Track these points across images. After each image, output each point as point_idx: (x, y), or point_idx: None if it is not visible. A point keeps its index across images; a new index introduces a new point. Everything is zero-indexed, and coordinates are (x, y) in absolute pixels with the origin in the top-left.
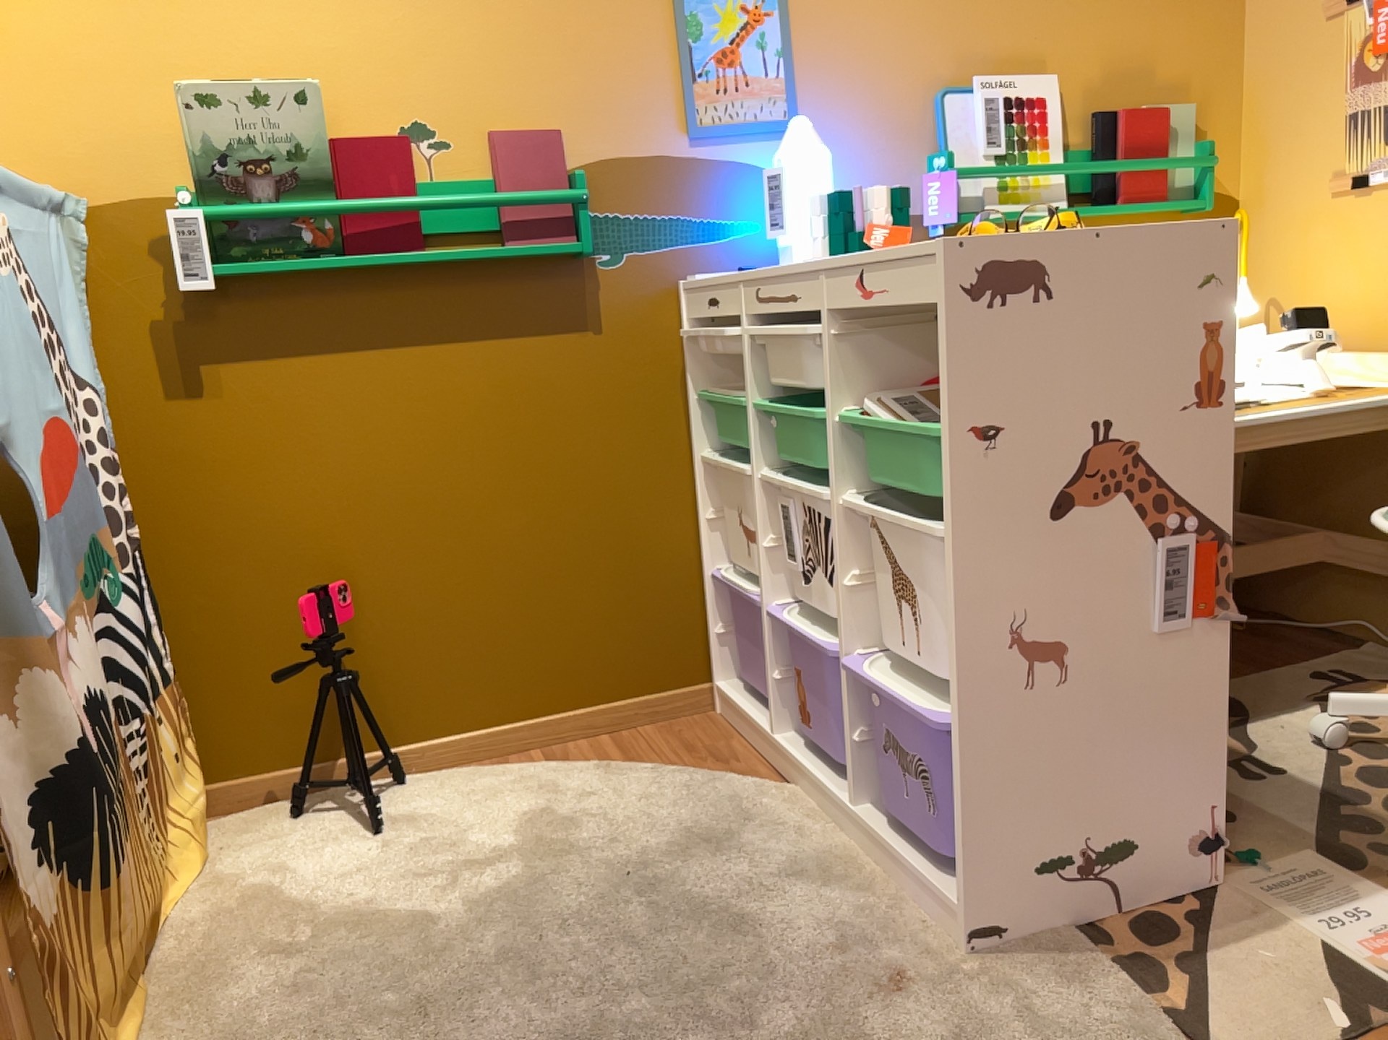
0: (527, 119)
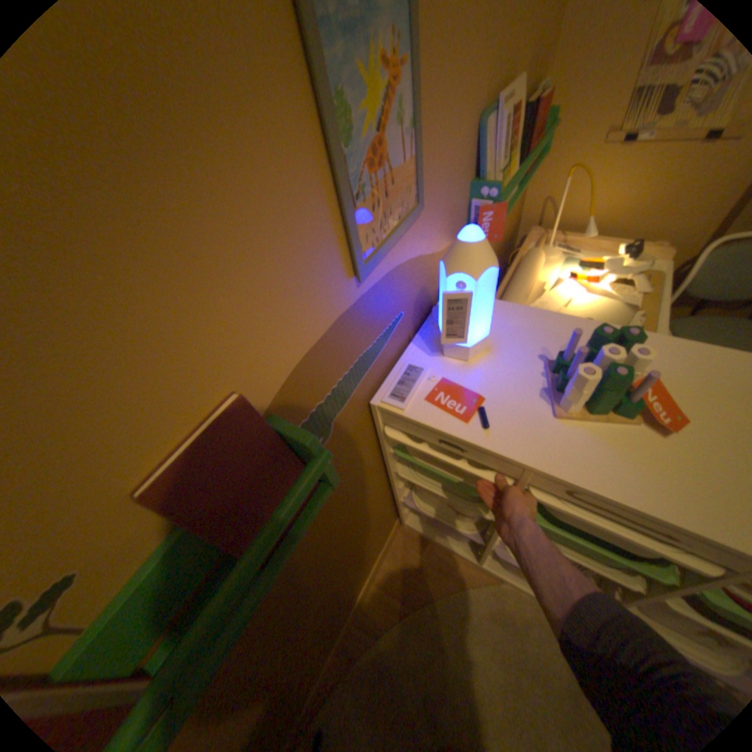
0: (178, 419)
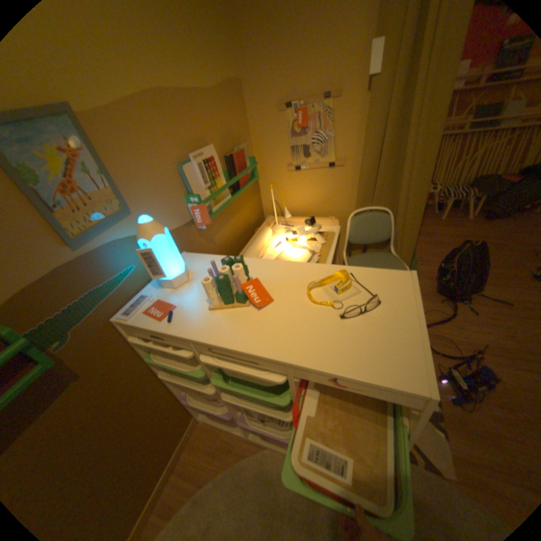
0: None
